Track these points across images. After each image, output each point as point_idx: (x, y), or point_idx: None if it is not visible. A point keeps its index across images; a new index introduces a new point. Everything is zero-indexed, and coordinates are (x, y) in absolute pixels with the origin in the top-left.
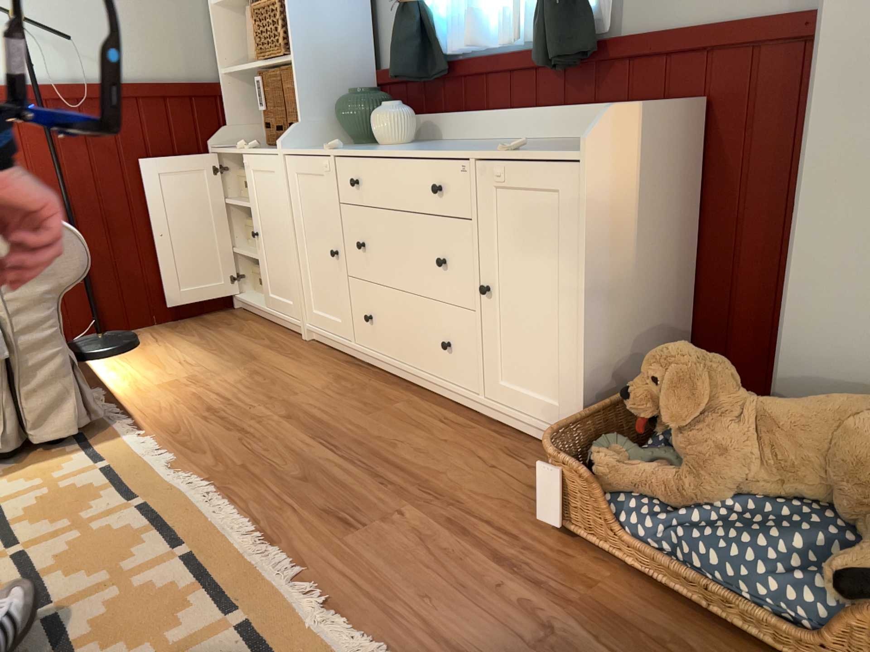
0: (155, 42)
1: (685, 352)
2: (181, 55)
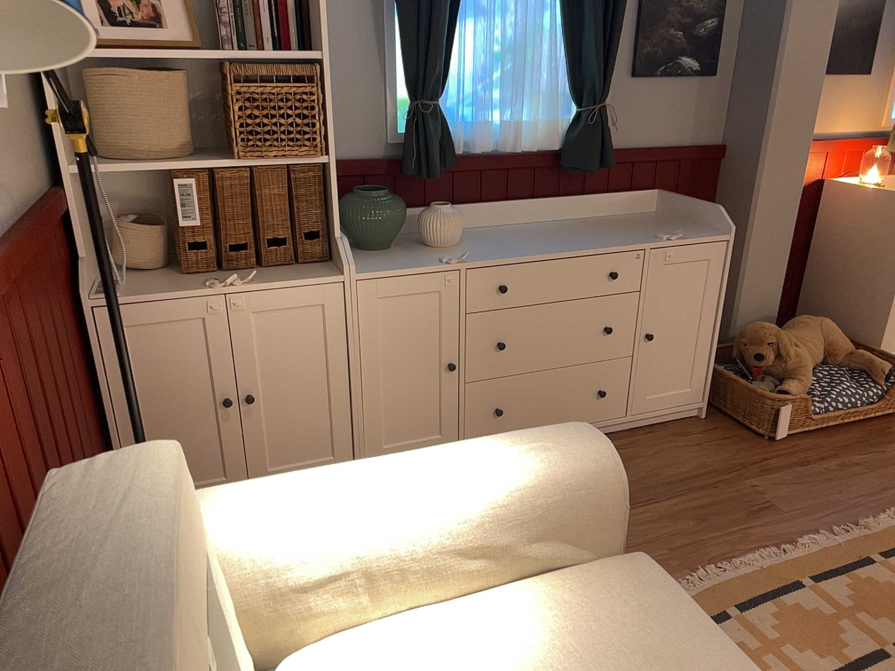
0: (12, 128)
1: (769, 326)
2: (27, 148)
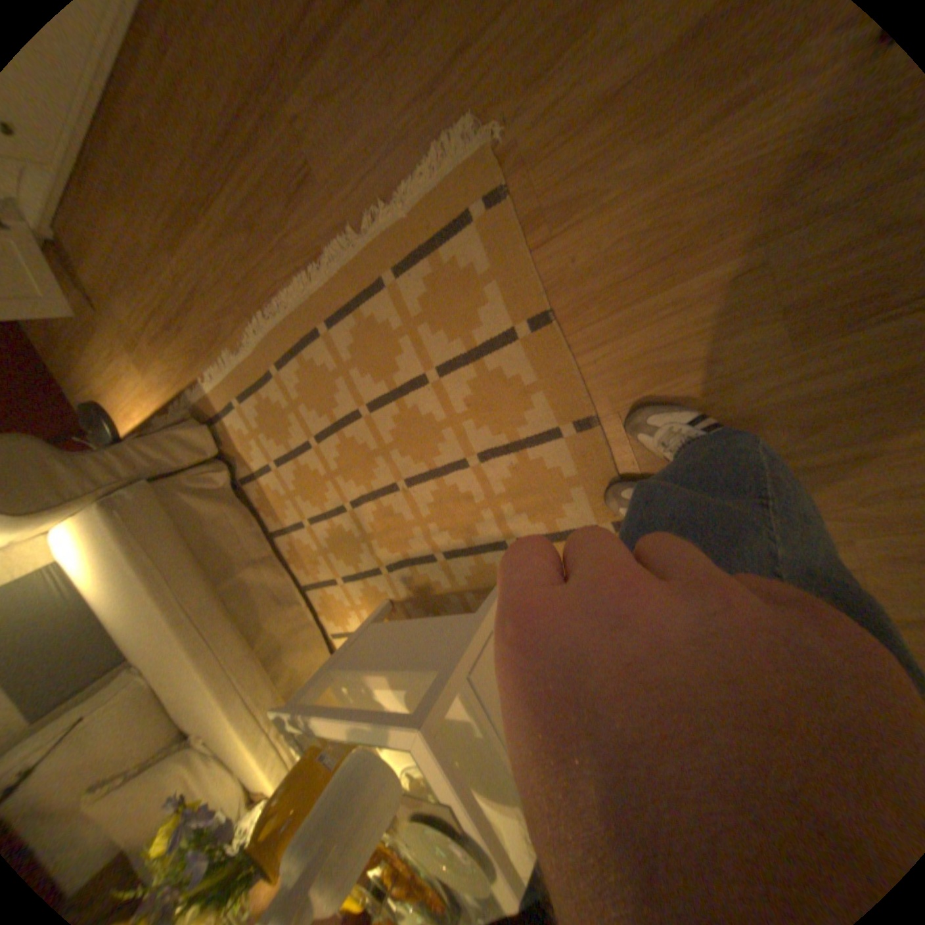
0: None
1: None
2: None
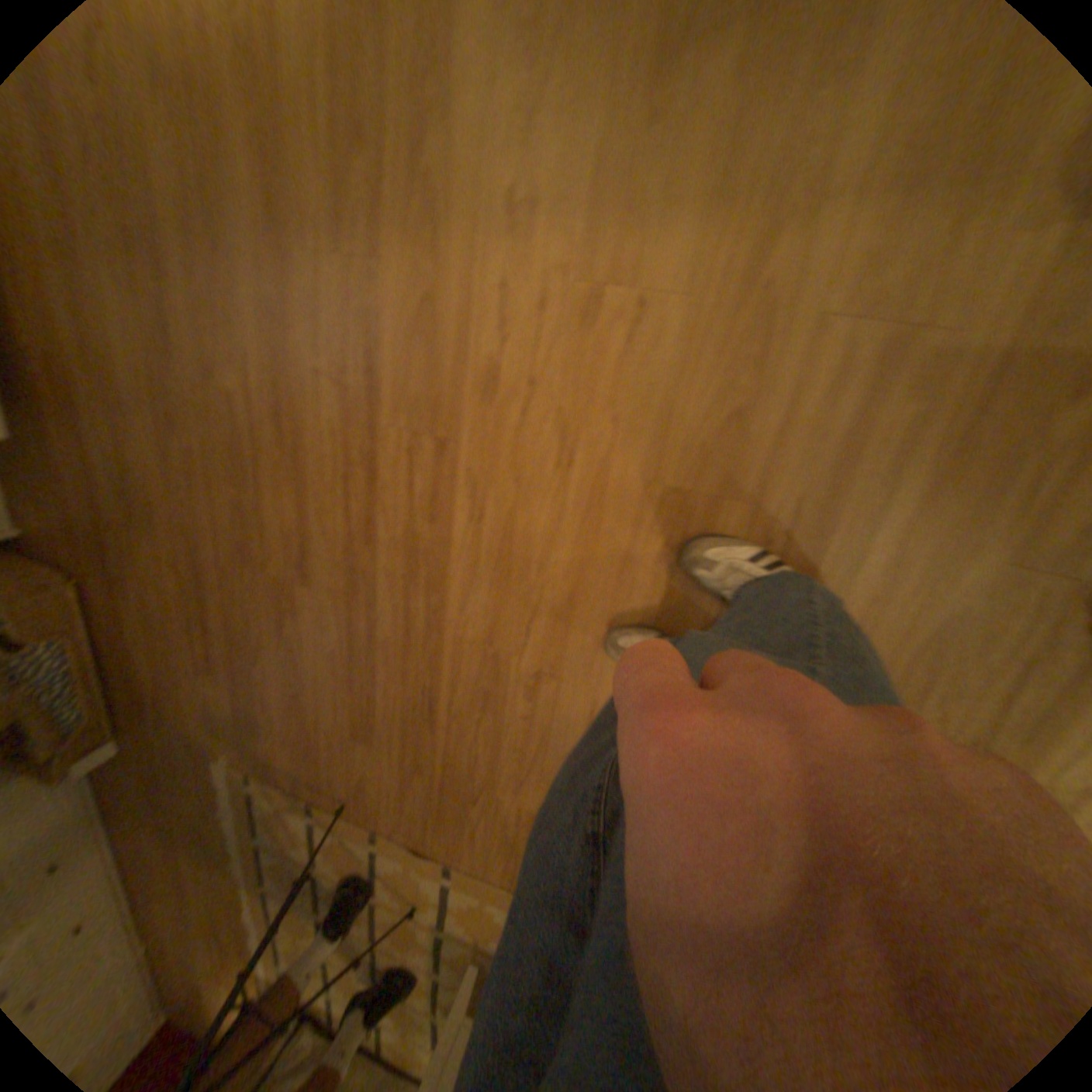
0: None
1: None
2: None
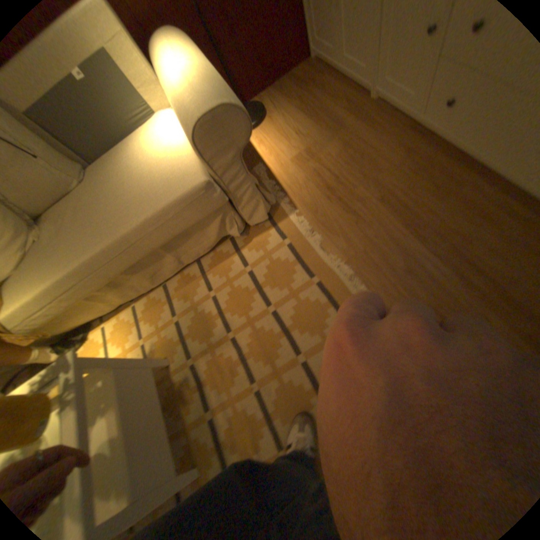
0: None
1: None
2: None
